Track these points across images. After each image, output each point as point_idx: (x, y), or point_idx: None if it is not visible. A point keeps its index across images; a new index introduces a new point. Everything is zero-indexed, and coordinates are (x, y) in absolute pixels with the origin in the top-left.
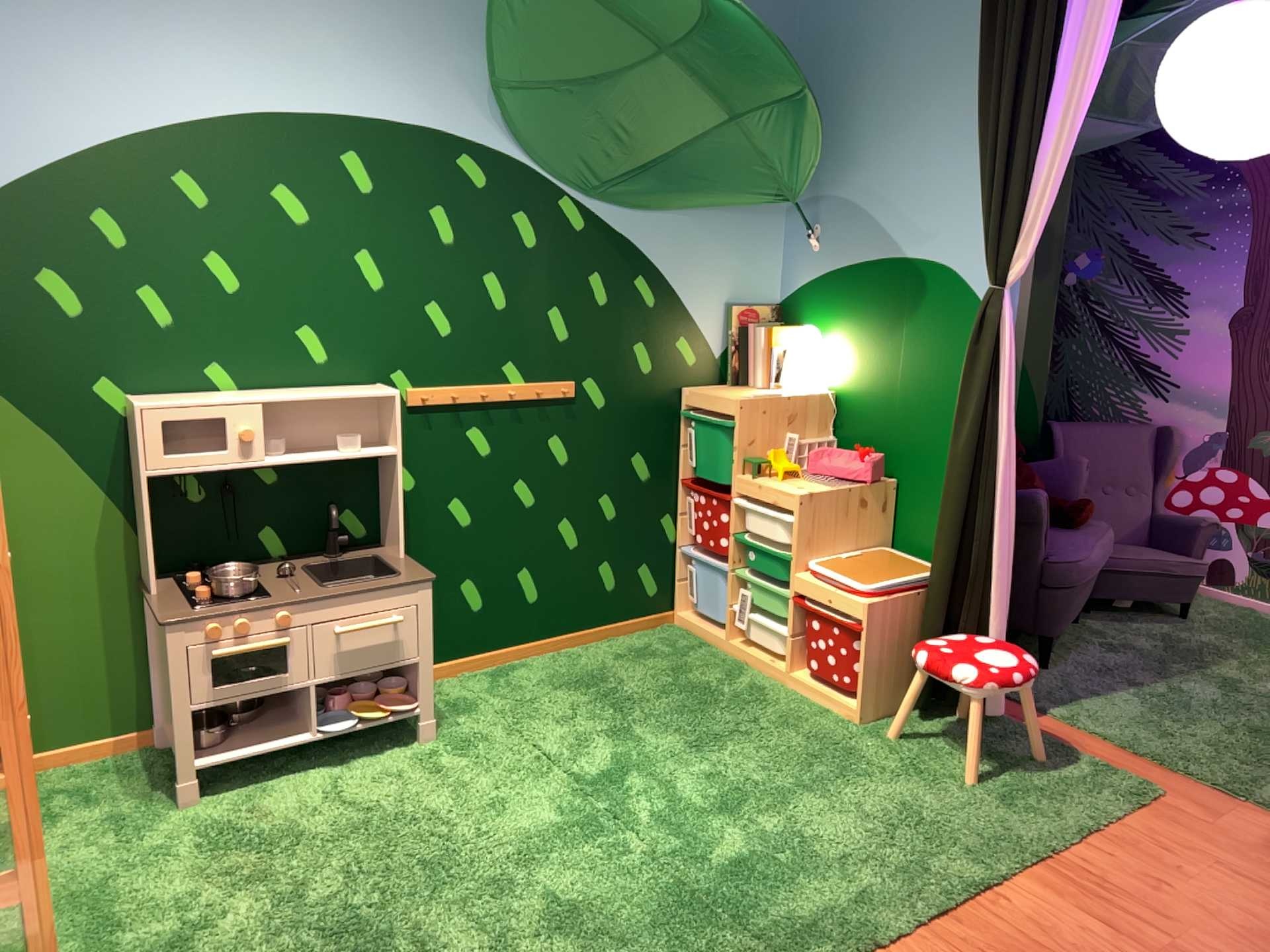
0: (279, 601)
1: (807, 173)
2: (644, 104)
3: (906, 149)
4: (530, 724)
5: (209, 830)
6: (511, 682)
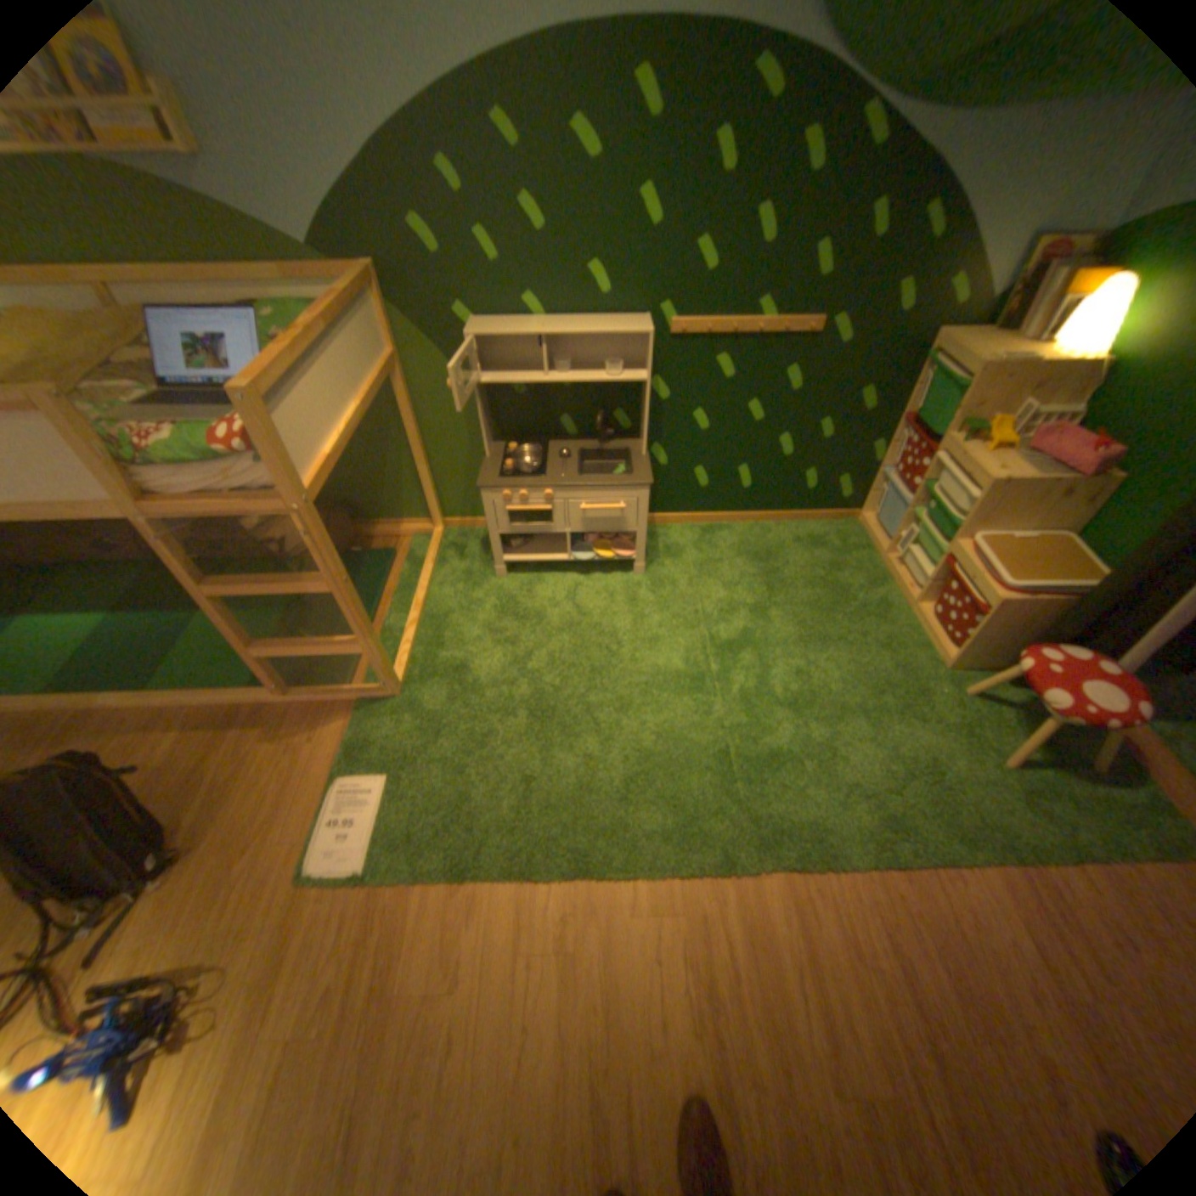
0: (547, 484)
1: None
2: None
3: None
4: (705, 582)
5: (504, 598)
6: (713, 541)
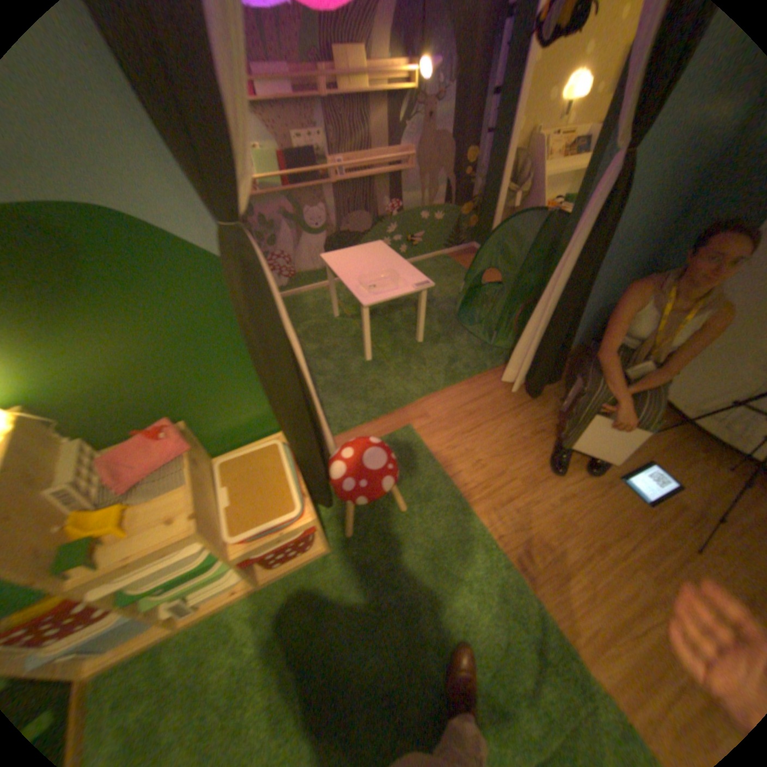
0: None
1: None
2: None
3: None
4: None
5: None
6: None
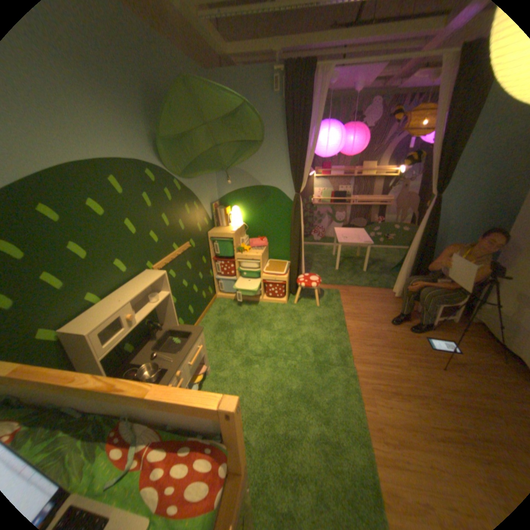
0: (173, 369)
1: (238, 164)
2: (194, 143)
3: (258, 155)
4: (225, 348)
5: None
6: None
